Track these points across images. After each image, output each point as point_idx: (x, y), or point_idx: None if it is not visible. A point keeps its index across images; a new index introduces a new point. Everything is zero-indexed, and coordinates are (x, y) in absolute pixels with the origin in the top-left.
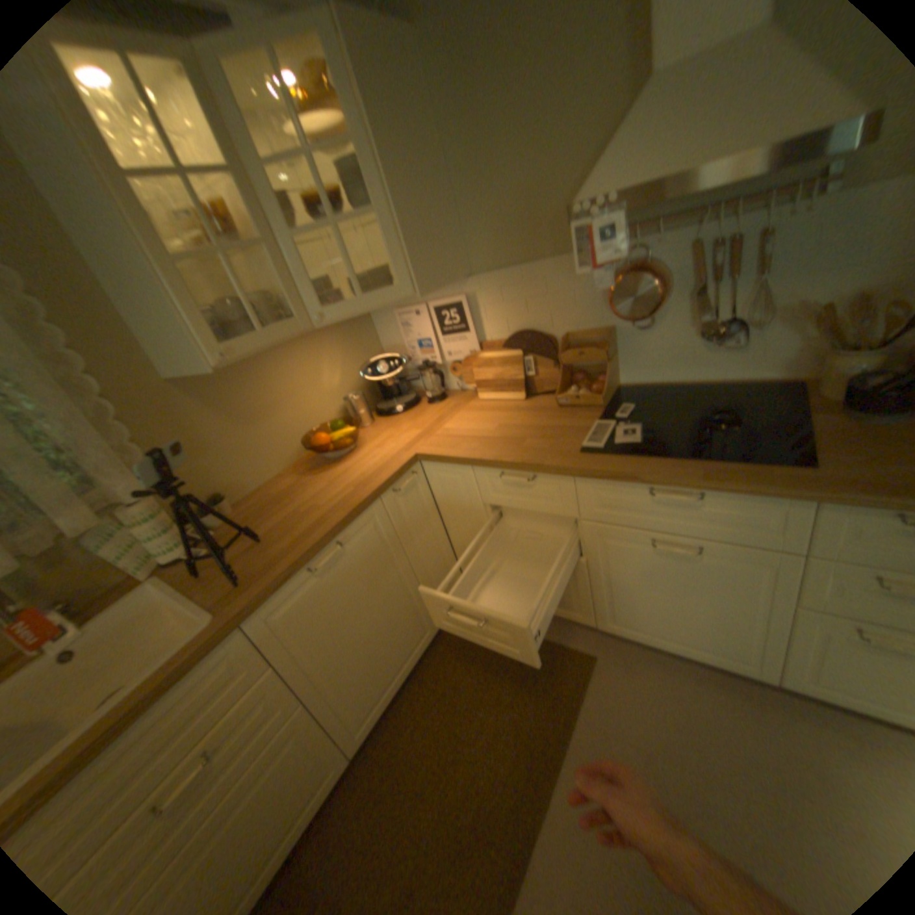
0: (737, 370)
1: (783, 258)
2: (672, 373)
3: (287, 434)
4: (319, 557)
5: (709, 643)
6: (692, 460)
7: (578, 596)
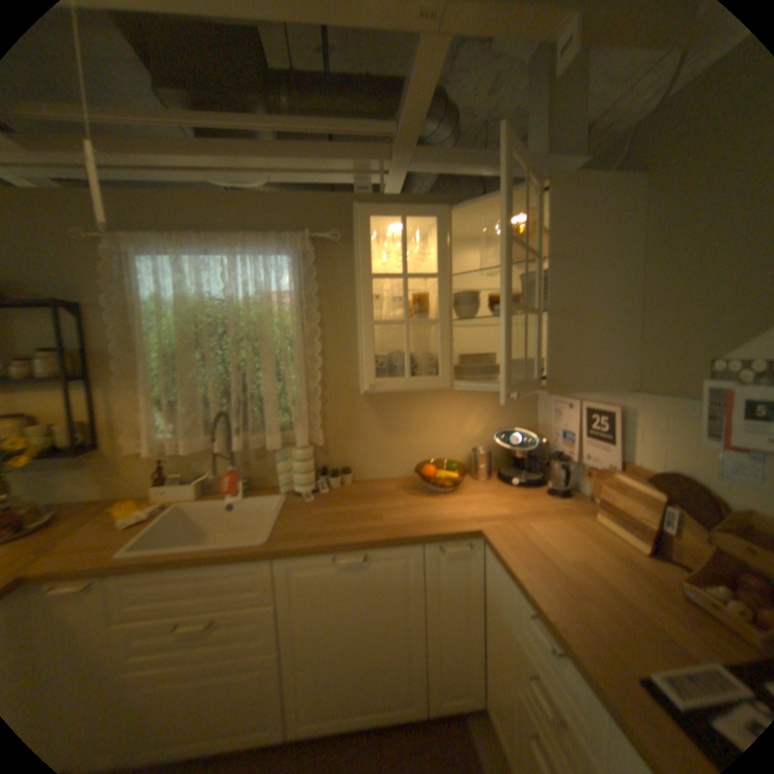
0: None
1: None
2: None
3: (416, 453)
4: (345, 557)
5: None
6: None
7: None
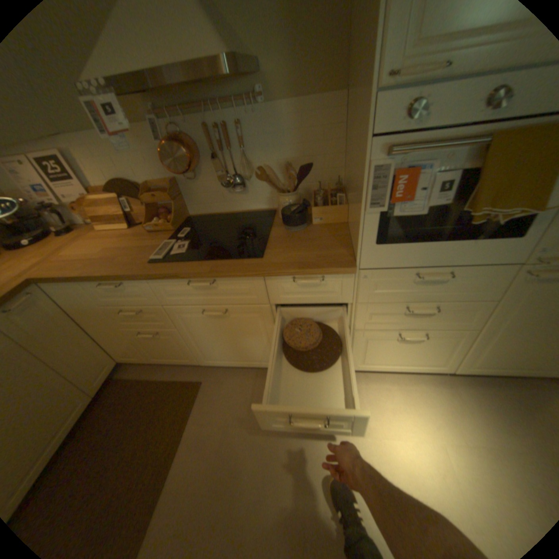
0: (246, 204)
1: (249, 139)
2: (215, 207)
3: None
4: None
5: (250, 356)
6: (208, 260)
7: (181, 350)
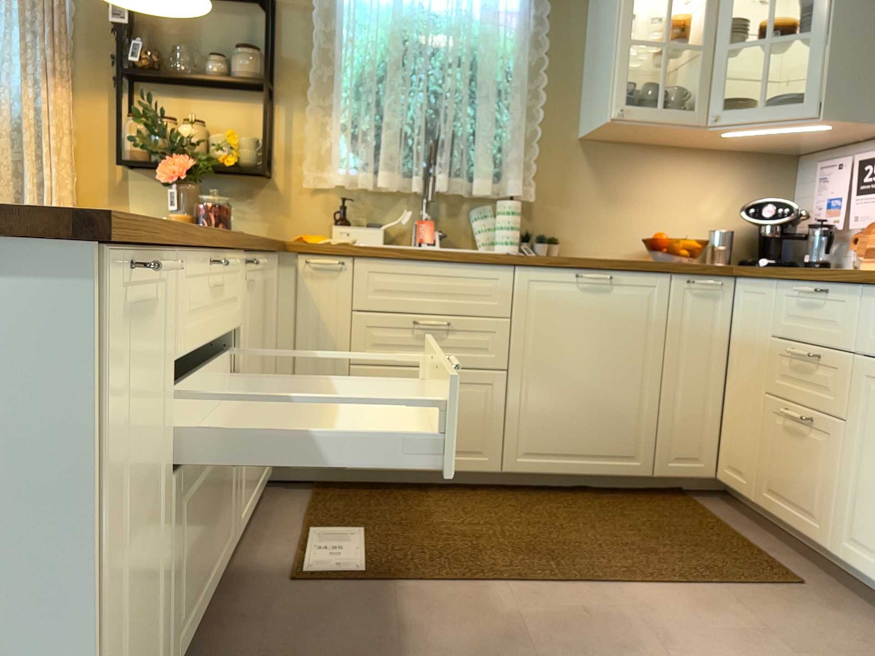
0: None
1: None
2: None
3: (639, 231)
4: (591, 272)
5: None
6: None
7: (825, 490)
